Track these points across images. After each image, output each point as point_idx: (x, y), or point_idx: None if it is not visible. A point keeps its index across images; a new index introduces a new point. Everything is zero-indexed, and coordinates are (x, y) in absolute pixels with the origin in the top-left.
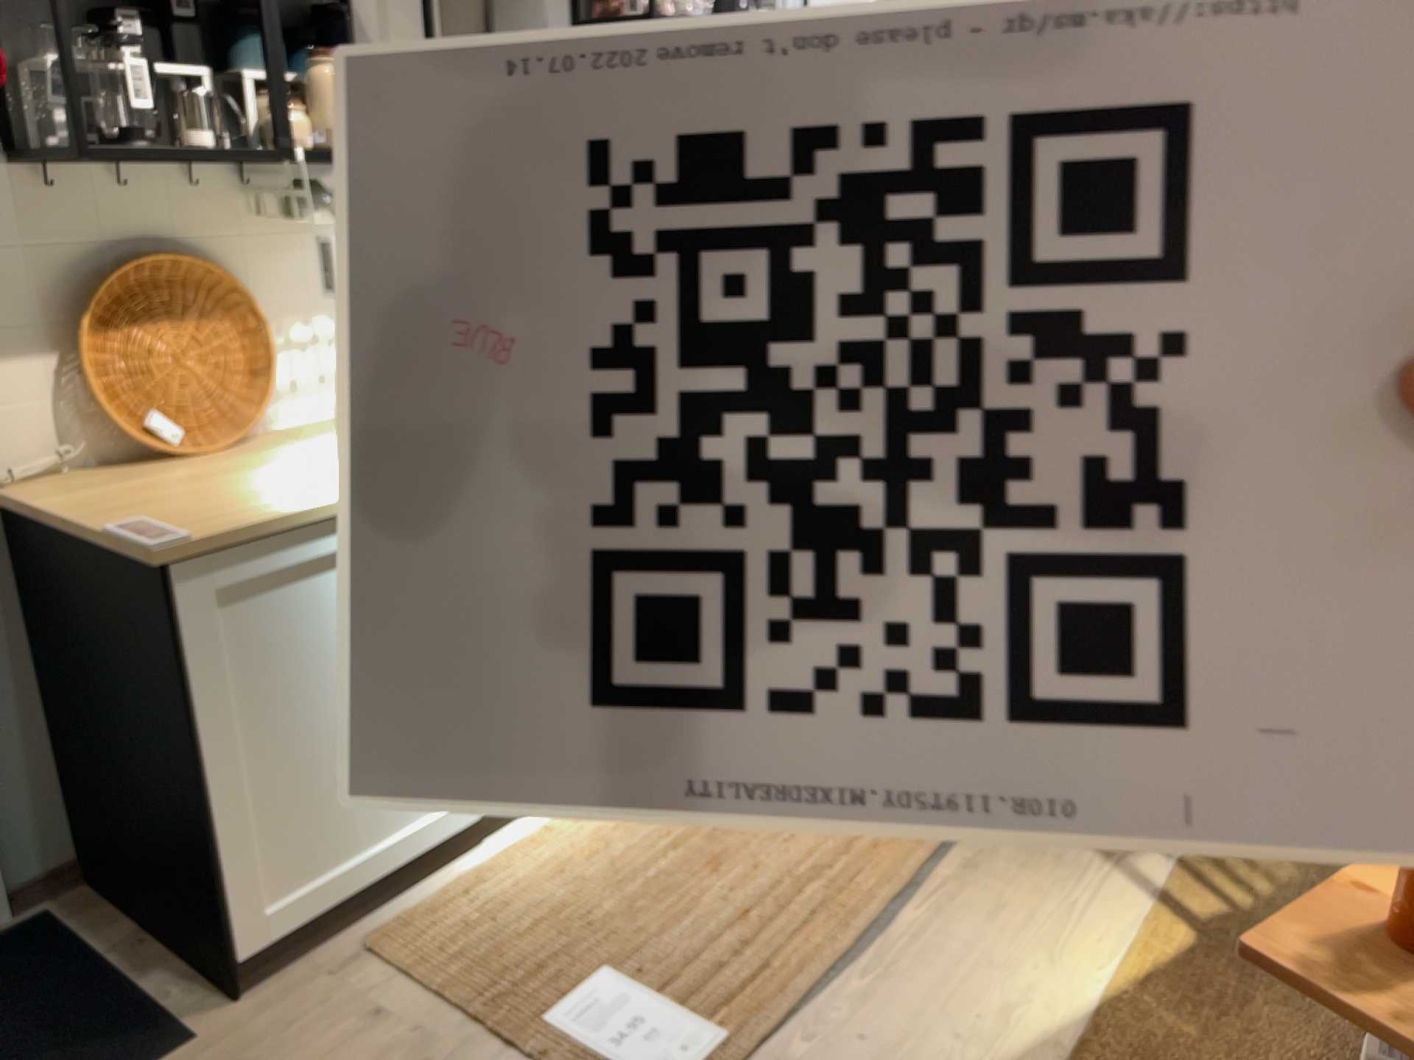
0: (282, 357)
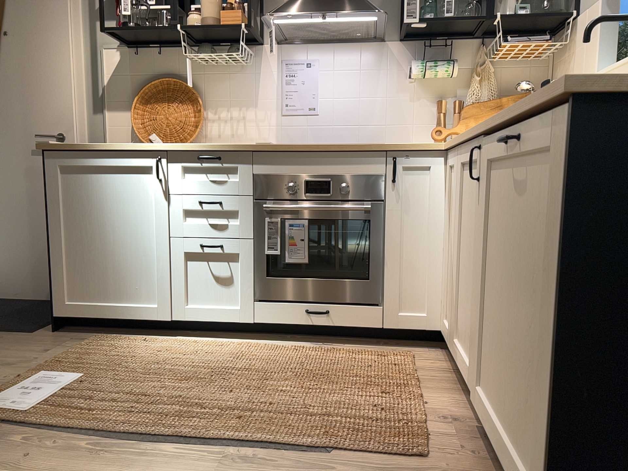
0: (214, 124)
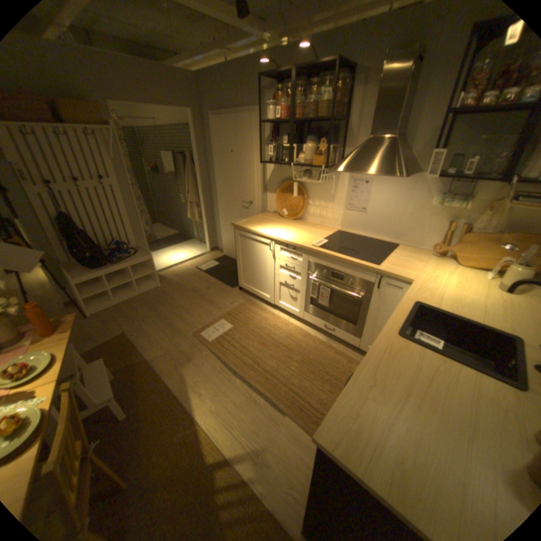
0: (312, 207)
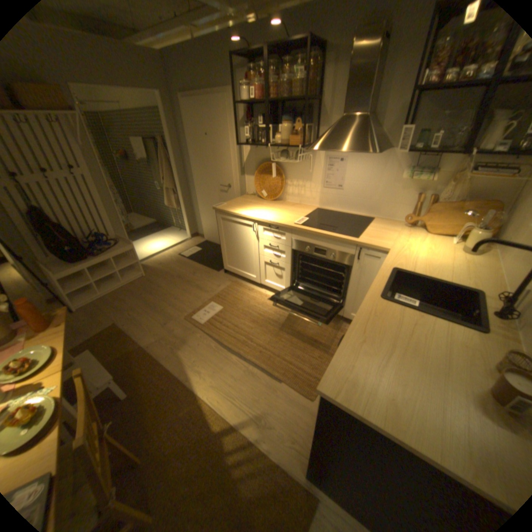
0: (290, 187)
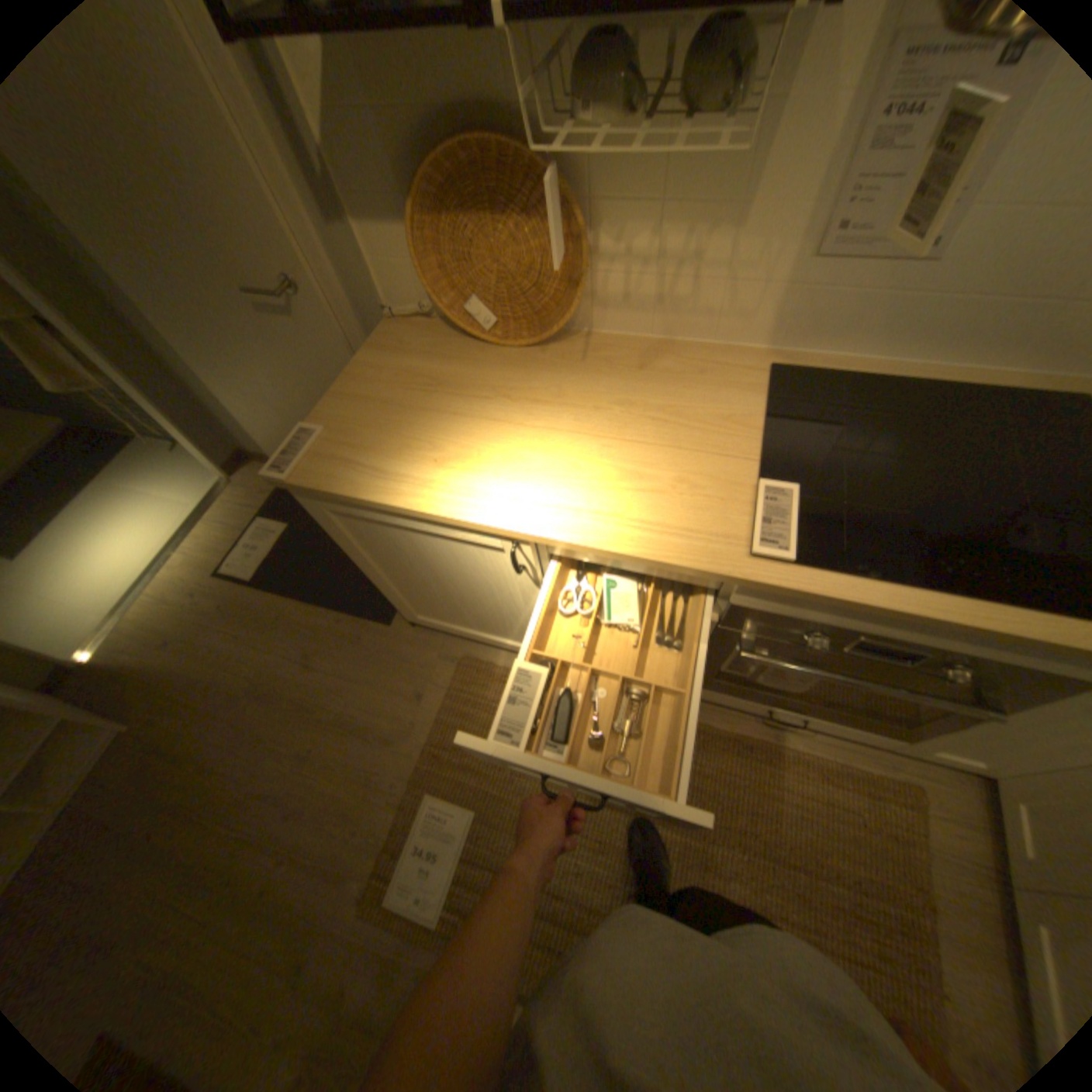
0: (619, 263)
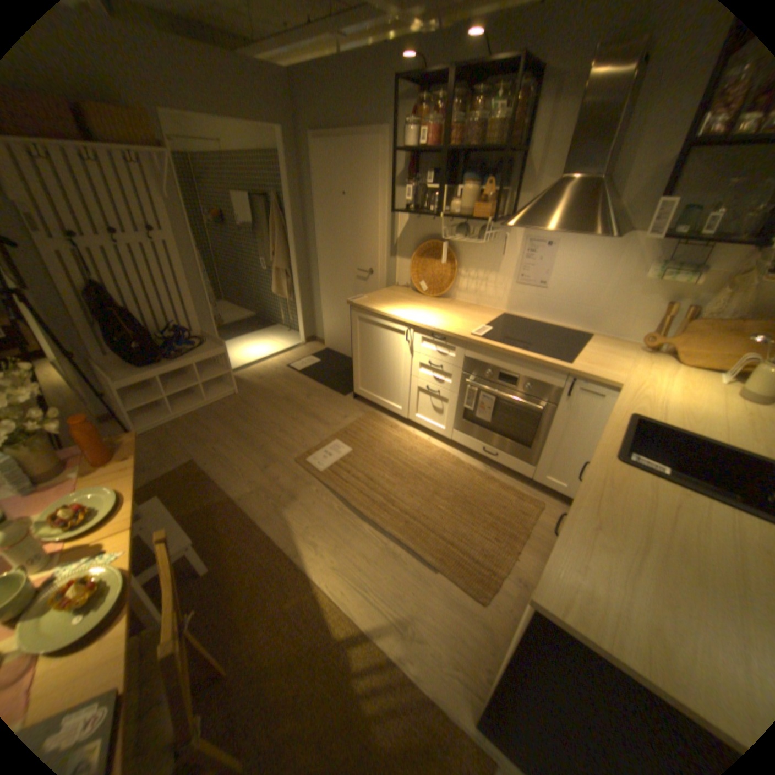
0: (465, 279)
